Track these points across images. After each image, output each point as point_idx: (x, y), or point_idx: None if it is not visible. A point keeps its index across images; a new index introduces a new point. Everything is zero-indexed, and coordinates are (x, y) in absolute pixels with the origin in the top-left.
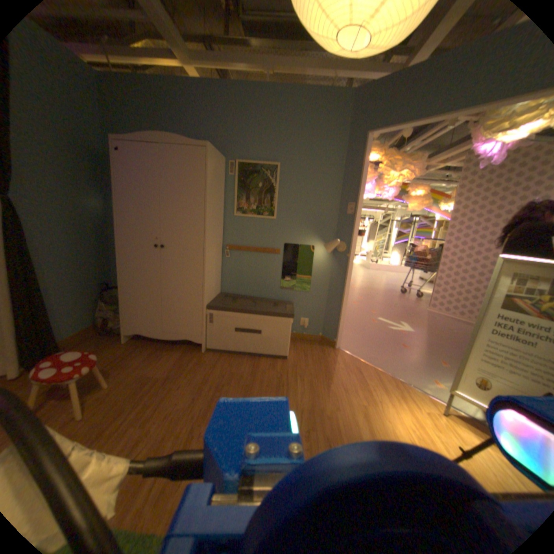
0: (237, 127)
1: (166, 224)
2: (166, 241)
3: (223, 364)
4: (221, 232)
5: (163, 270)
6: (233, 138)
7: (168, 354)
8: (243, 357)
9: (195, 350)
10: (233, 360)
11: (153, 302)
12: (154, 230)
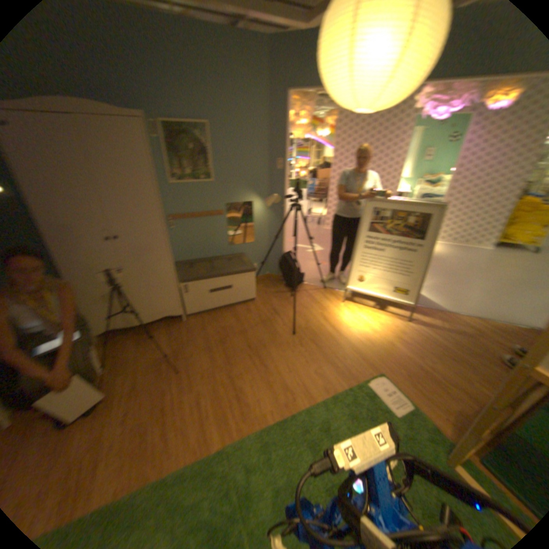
0: (151, 77)
1: (109, 211)
2: (115, 229)
3: (211, 323)
4: (163, 204)
5: (123, 260)
6: (150, 92)
7: (156, 333)
8: (222, 312)
9: (178, 321)
10: (217, 317)
11: (122, 294)
12: (103, 221)
